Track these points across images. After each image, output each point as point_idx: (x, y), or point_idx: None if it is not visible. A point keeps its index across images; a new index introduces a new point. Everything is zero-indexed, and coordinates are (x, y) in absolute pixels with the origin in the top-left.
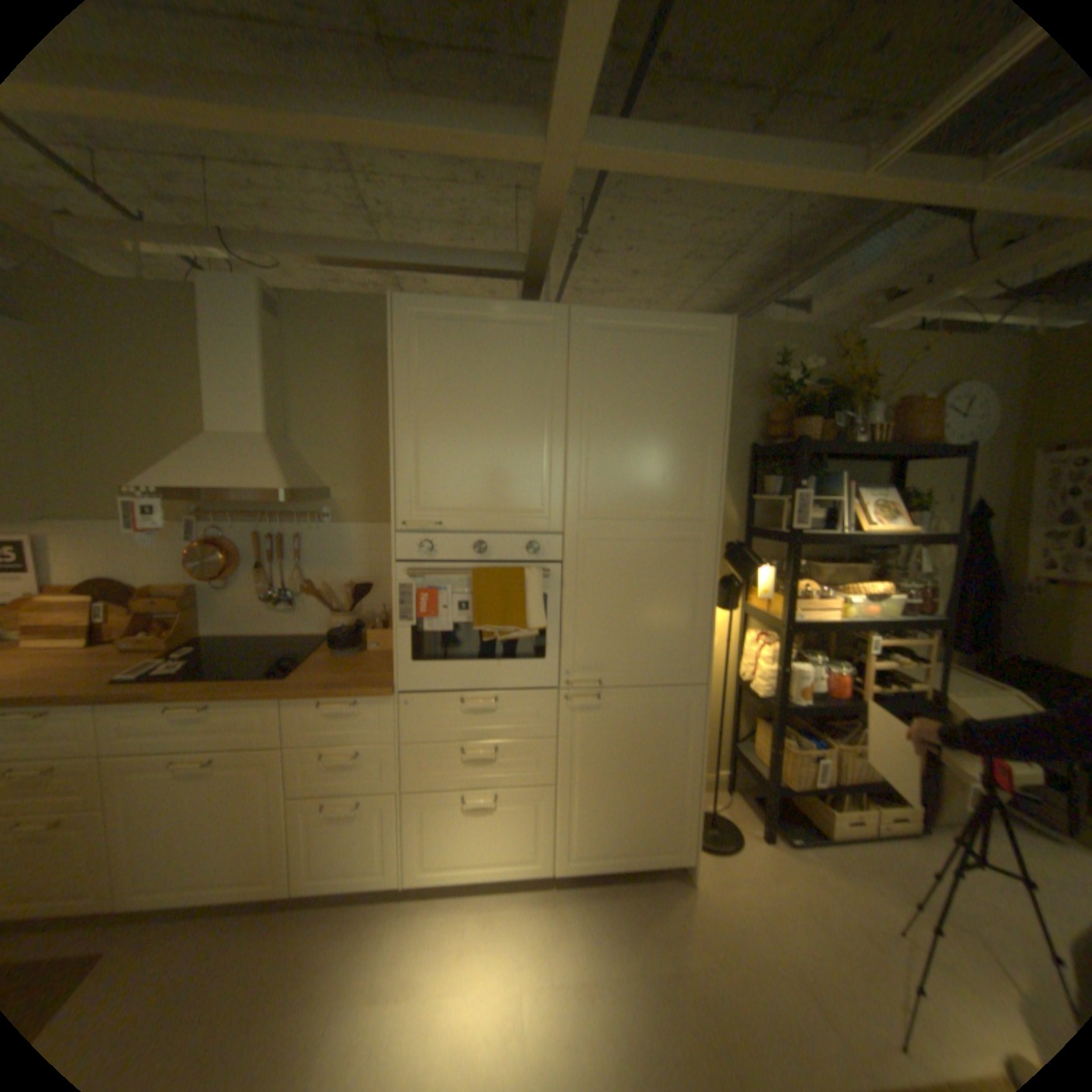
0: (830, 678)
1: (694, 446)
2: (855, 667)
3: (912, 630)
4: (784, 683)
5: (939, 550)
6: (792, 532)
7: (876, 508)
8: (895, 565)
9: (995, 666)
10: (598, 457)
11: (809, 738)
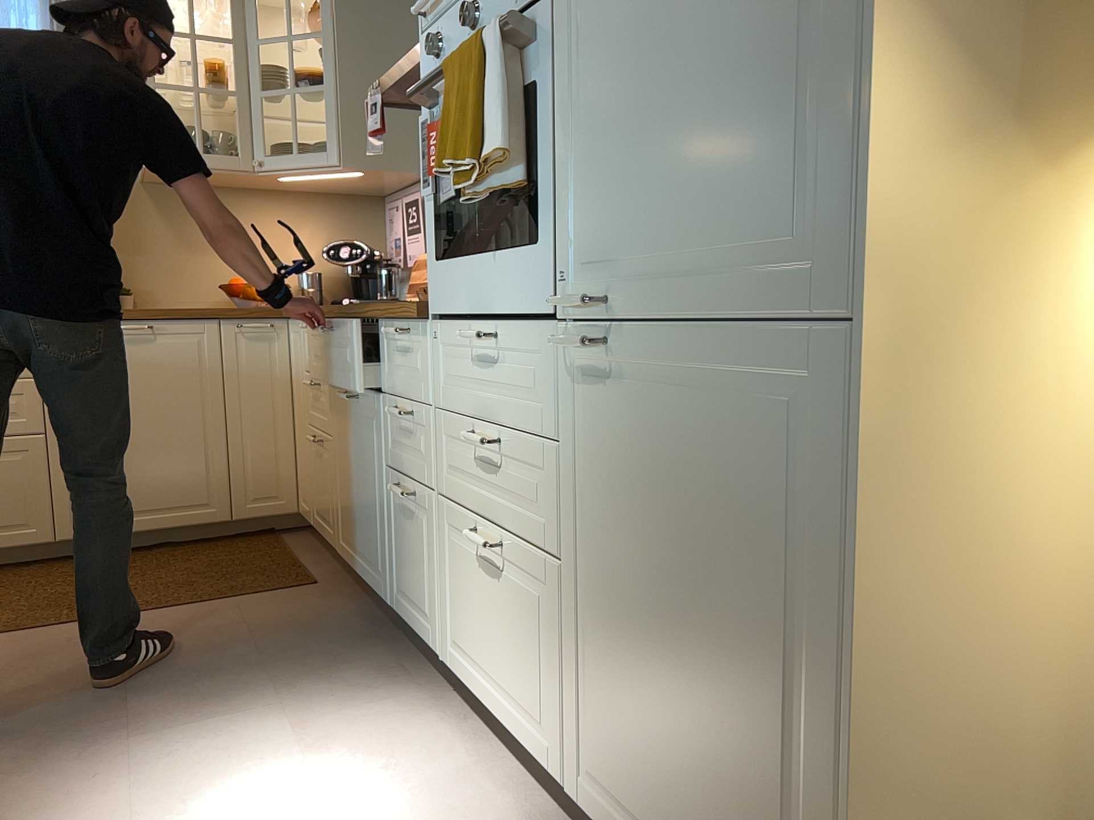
0: None
1: None
2: None
3: None
4: None
5: None
6: None
7: None
8: None
9: None
10: None
11: None
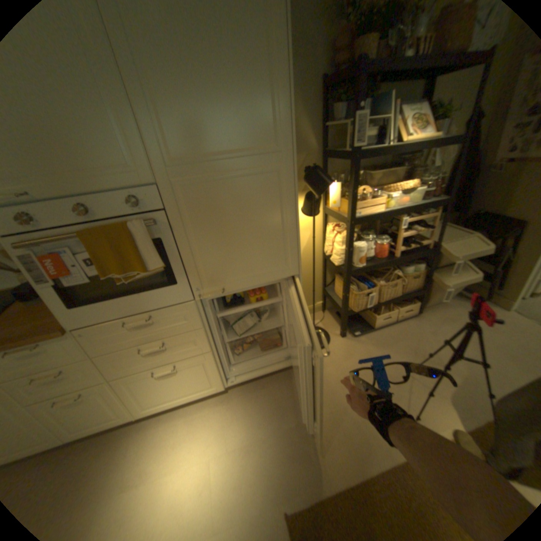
0: (376, 246)
1: (259, 71)
2: (390, 237)
3: (425, 208)
4: (349, 255)
5: (446, 148)
6: (352, 150)
7: (412, 121)
8: (418, 163)
9: (463, 217)
10: (163, 95)
11: (363, 281)
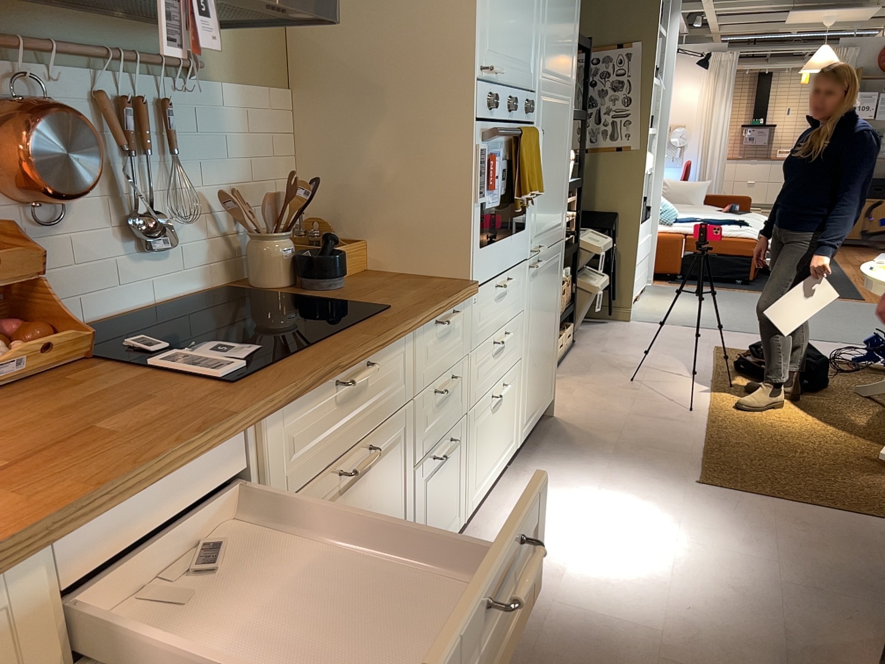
0: None
1: (573, 14)
2: None
3: None
4: None
5: None
6: None
7: None
8: None
9: None
10: (550, 13)
11: None
